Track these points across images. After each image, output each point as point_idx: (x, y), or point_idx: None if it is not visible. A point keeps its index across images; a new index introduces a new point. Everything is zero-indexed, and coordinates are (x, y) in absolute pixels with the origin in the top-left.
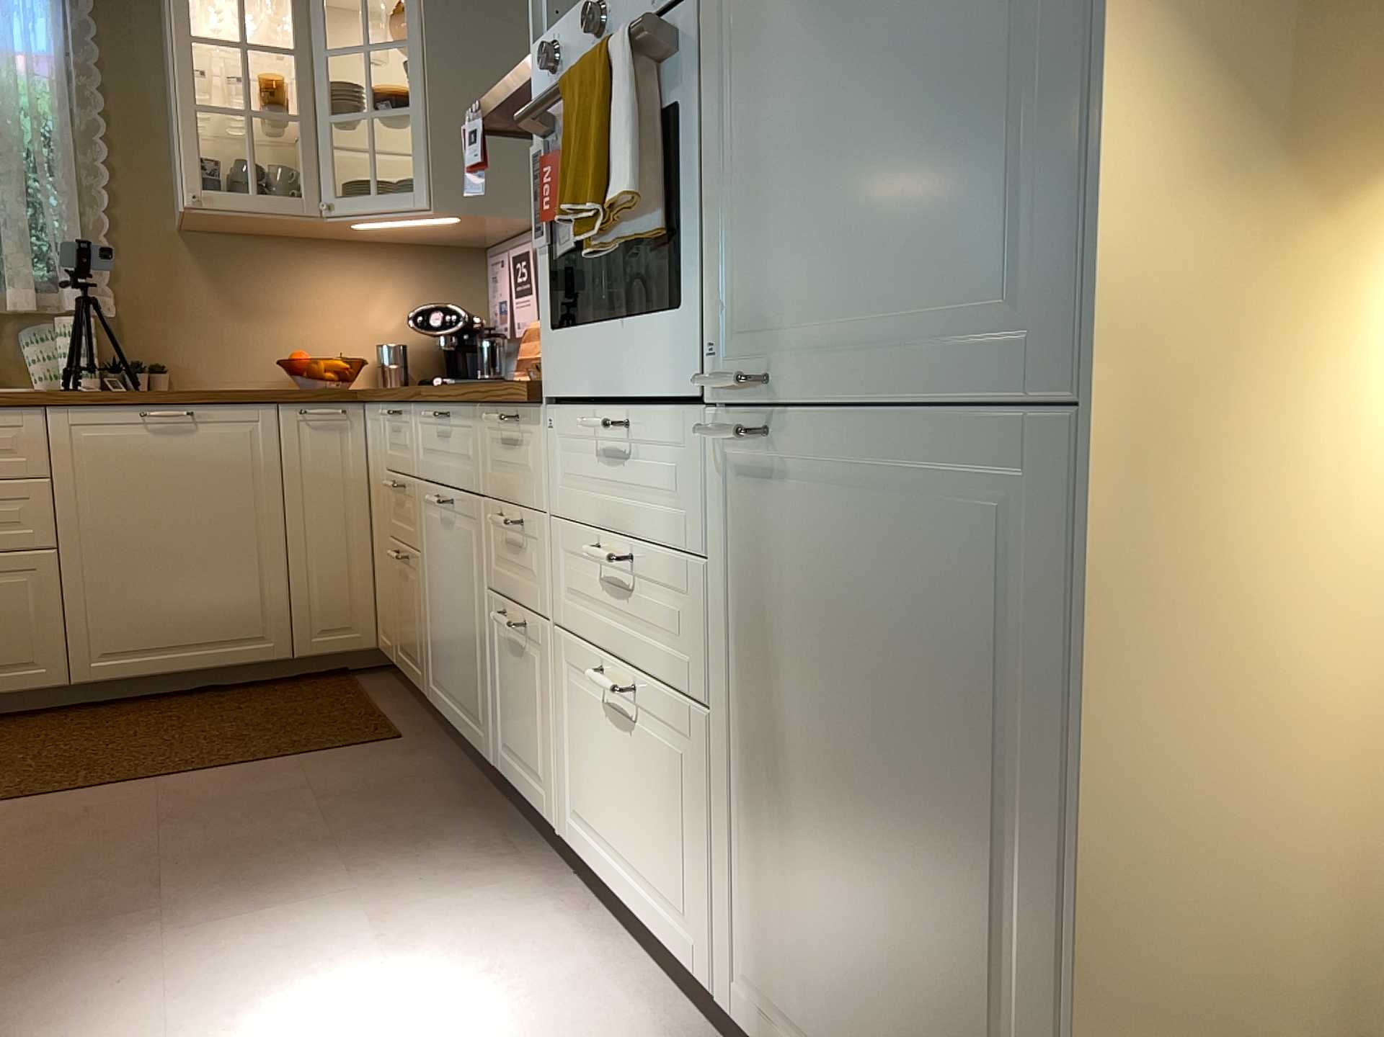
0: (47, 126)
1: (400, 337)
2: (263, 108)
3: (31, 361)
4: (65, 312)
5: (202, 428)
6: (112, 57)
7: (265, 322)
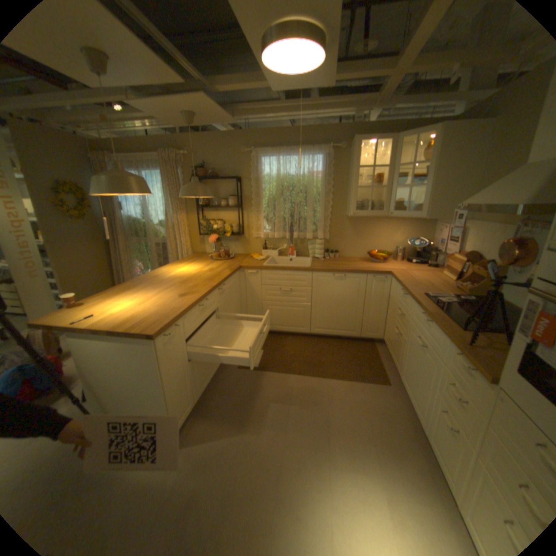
0: (318, 191)
1: (403, 244)
2: (375, 183)
3: (309, 249)
4: (317, 237)
5: (346, 279)
6: (336, 169)
7: (364, 239)
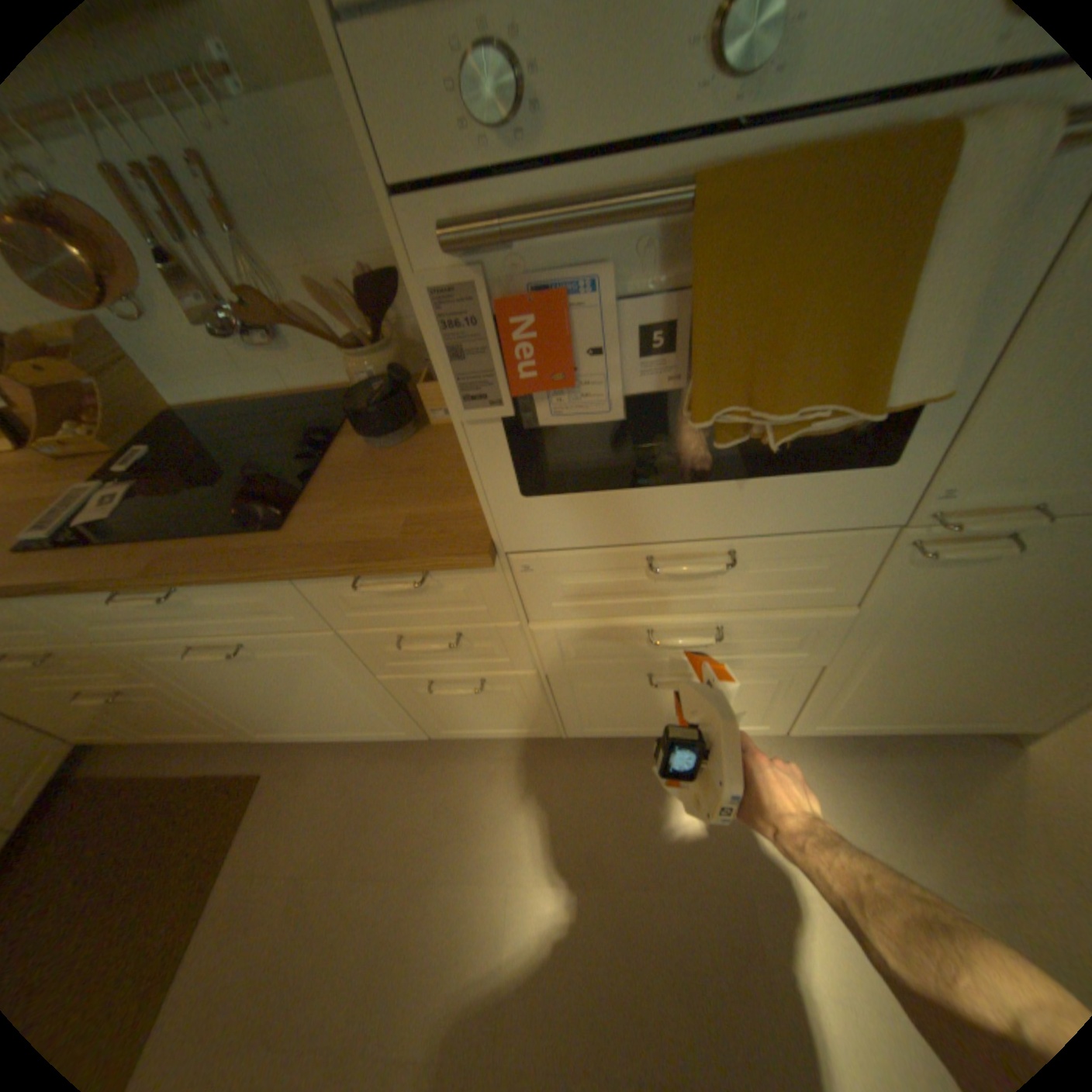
0: None
1: None
2: None
3: None
4: None
5: None
6: None
7: None
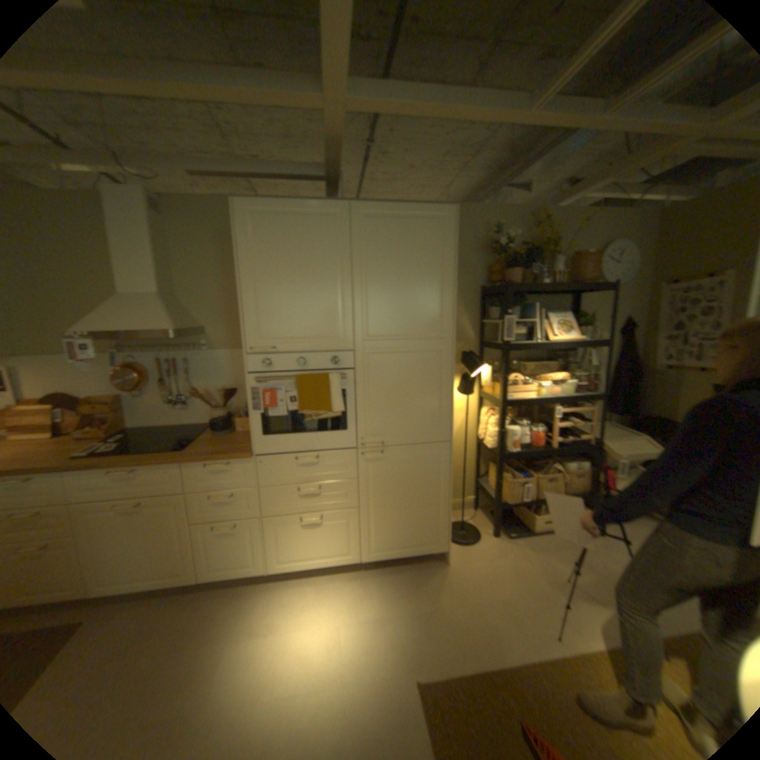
0: None
1: None
2: None
3: None
4: None
5: None
6: None
7: None
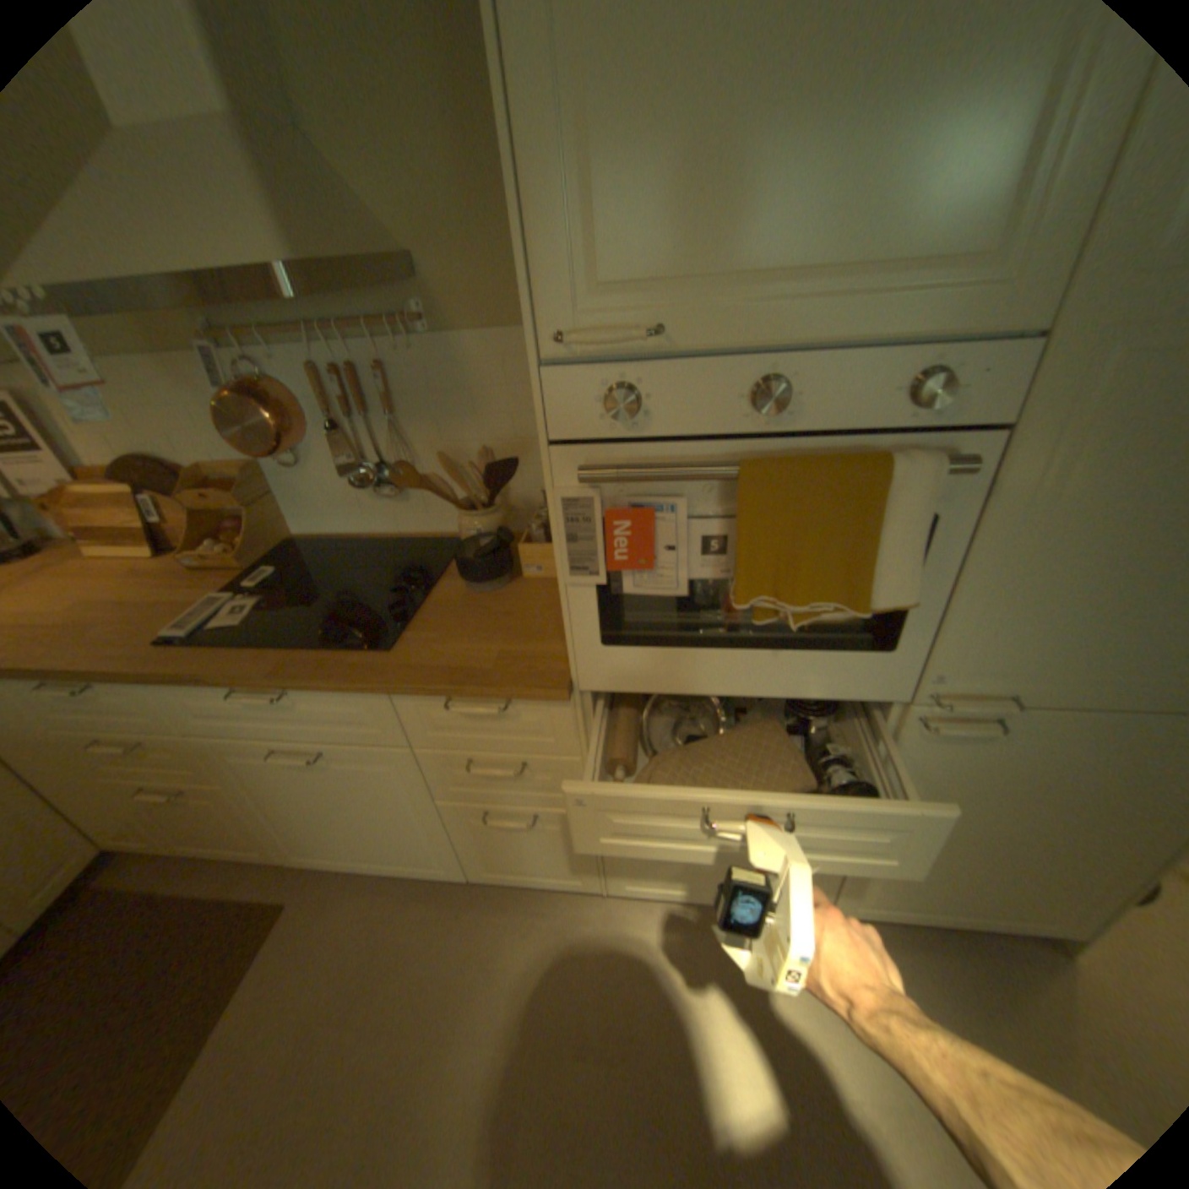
0: None
1: None
2: None
3: None
4: None
5: None
6: None
7: None
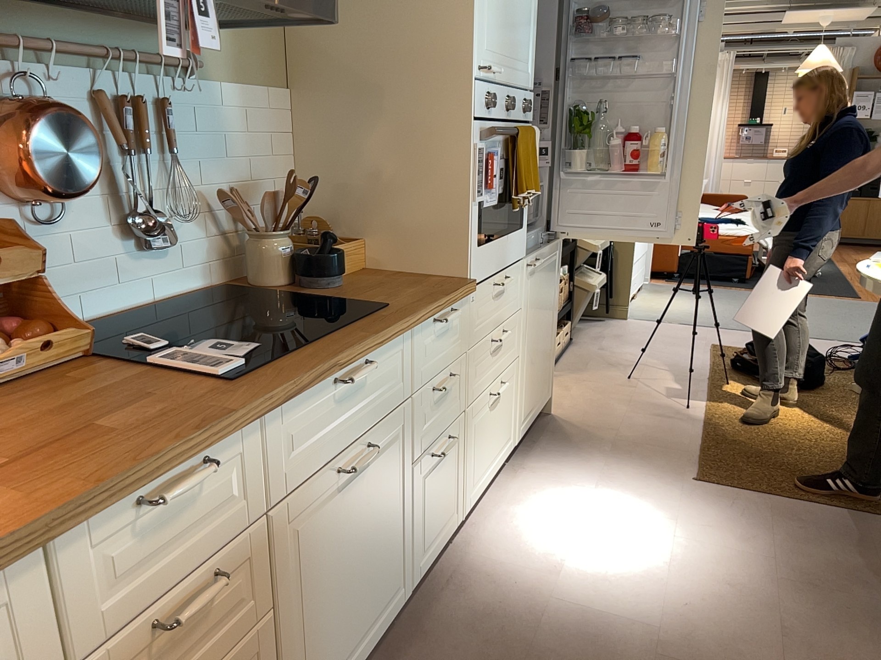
0: None
1: None
2: None
3: None
4: None
5: None
6: None
7: None
